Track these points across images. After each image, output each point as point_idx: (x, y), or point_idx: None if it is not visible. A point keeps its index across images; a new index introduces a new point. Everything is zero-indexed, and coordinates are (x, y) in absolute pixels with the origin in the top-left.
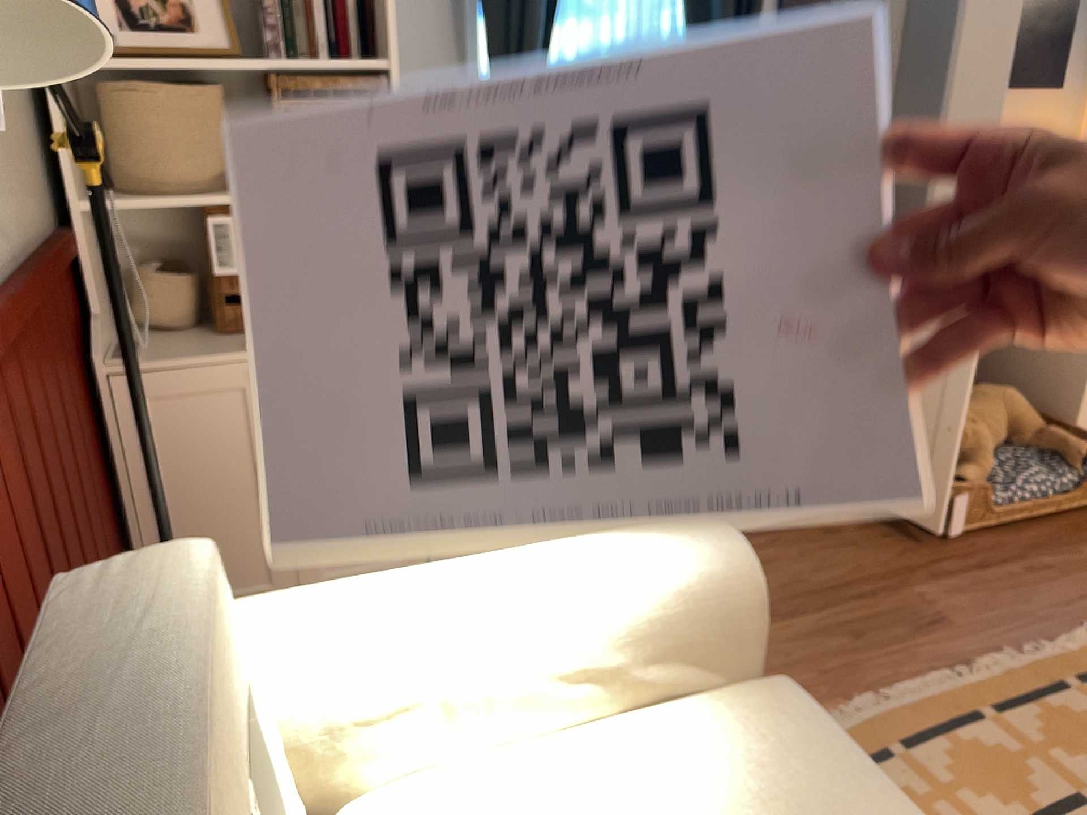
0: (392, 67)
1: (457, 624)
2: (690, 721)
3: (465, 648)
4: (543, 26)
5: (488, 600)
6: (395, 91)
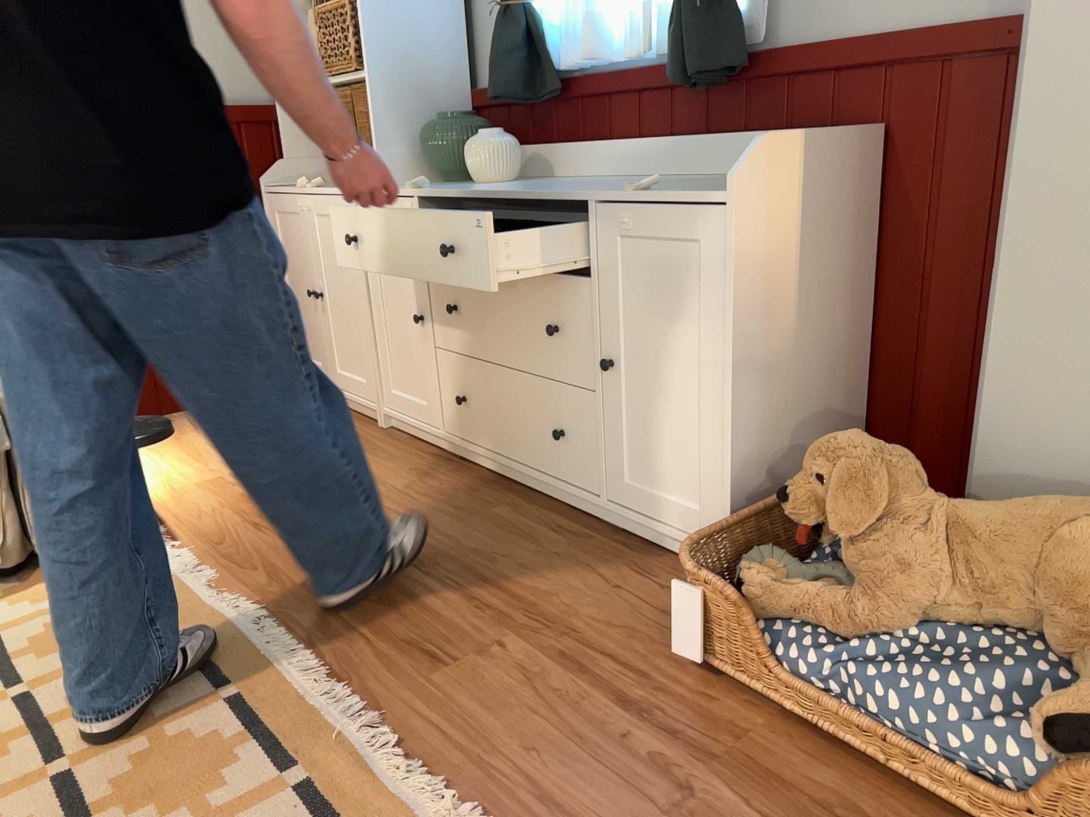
0: None
1: None
2: None
3: None
4: None
5: None
6: None
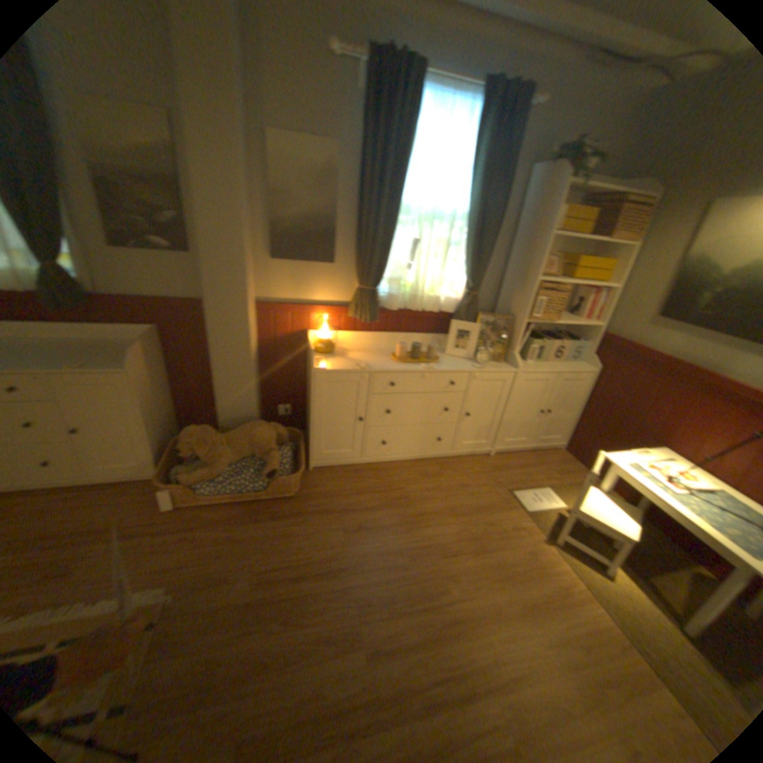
0: None
1: None
2: None
3: None
4: None
5: None
6: None
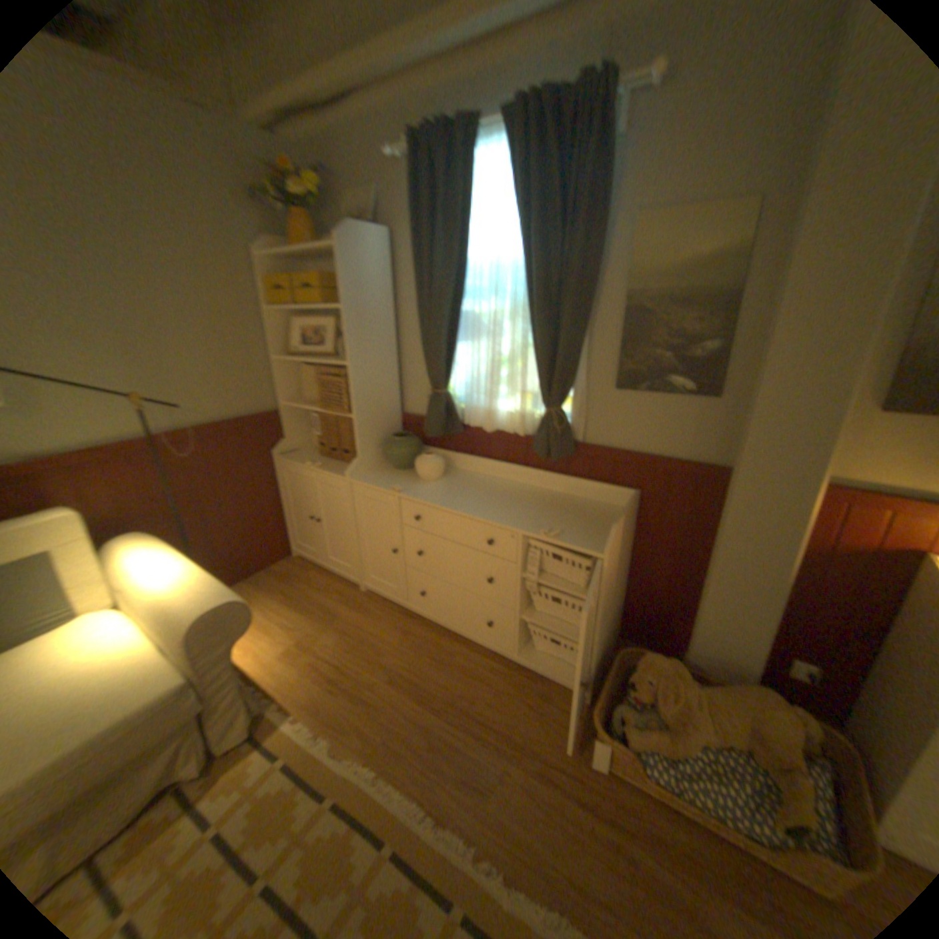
0: (354, 363)
1: (134, 578)
2: (144, 665)
3: (129, 587)
4: (441, 344)
5: (146, 577)
6: (349, 374)
